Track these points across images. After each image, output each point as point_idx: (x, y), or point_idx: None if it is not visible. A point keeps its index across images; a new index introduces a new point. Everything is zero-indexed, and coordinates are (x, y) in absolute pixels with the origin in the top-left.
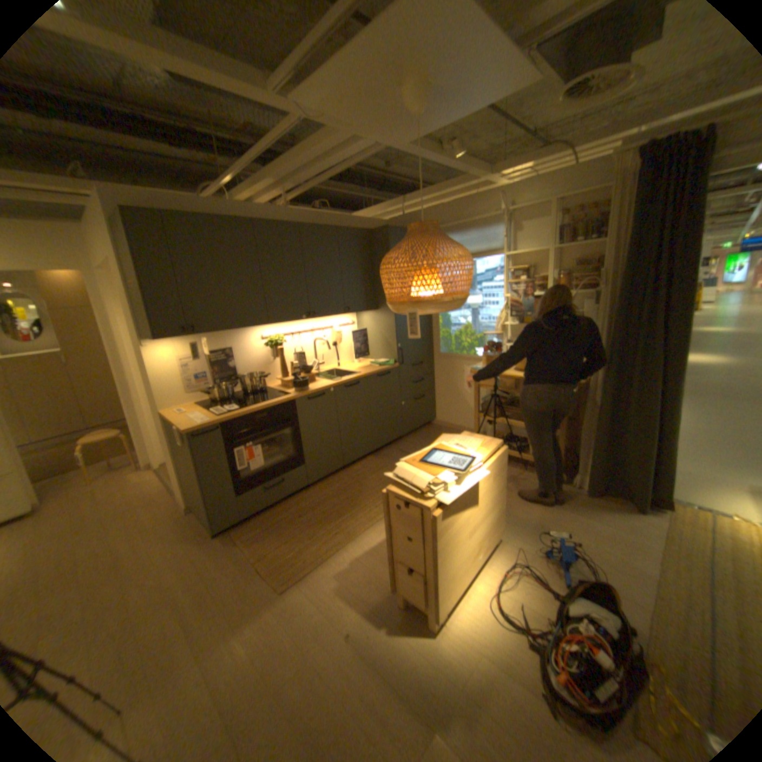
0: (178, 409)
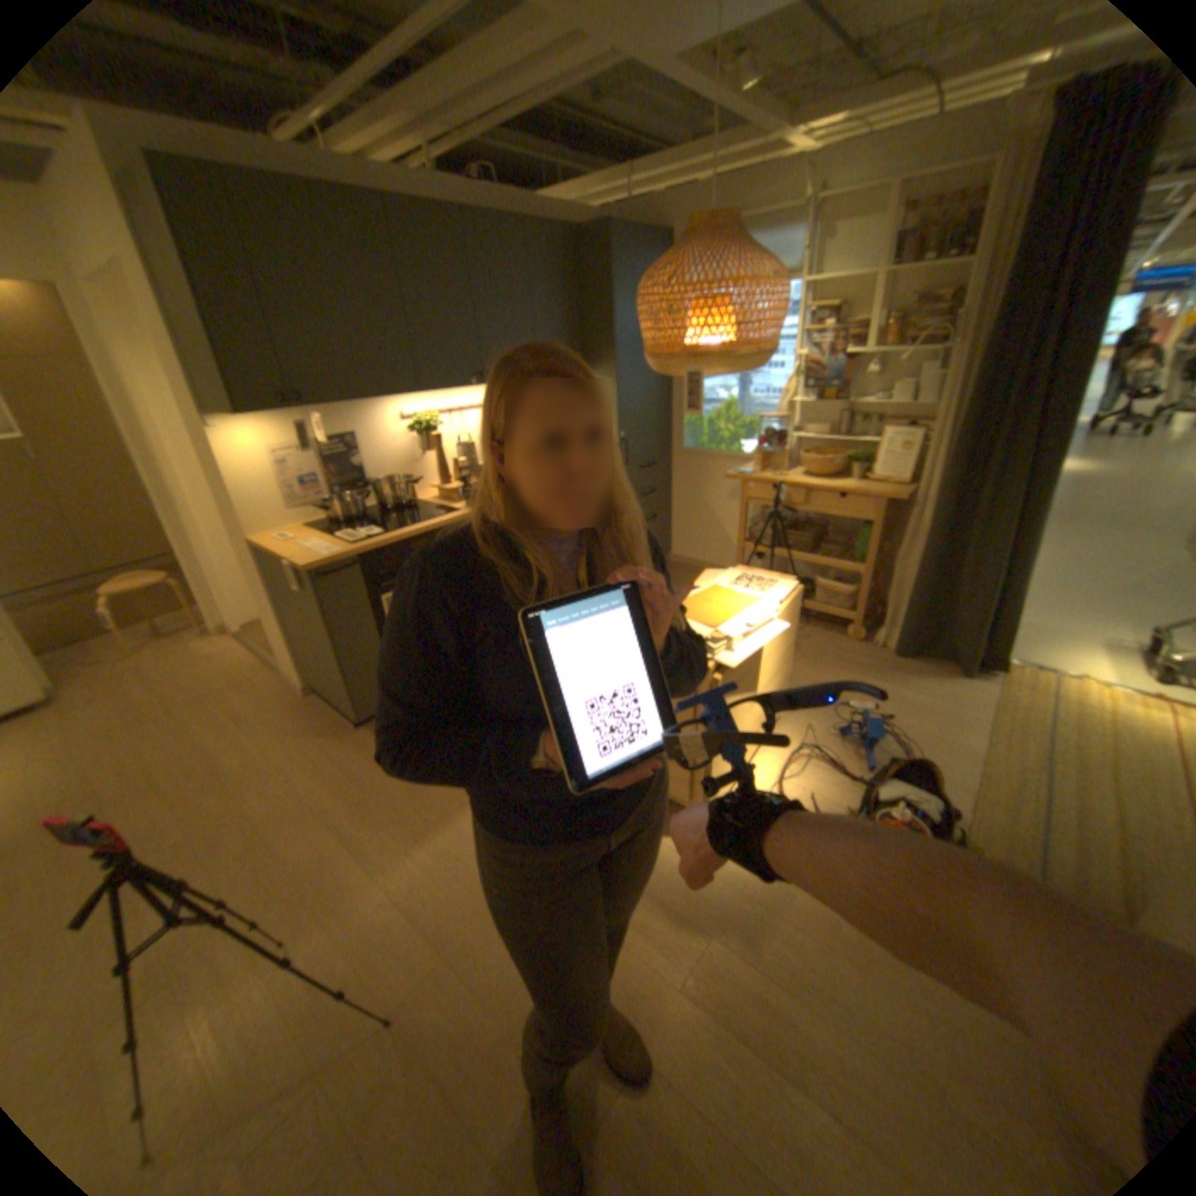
0: (280, 534)
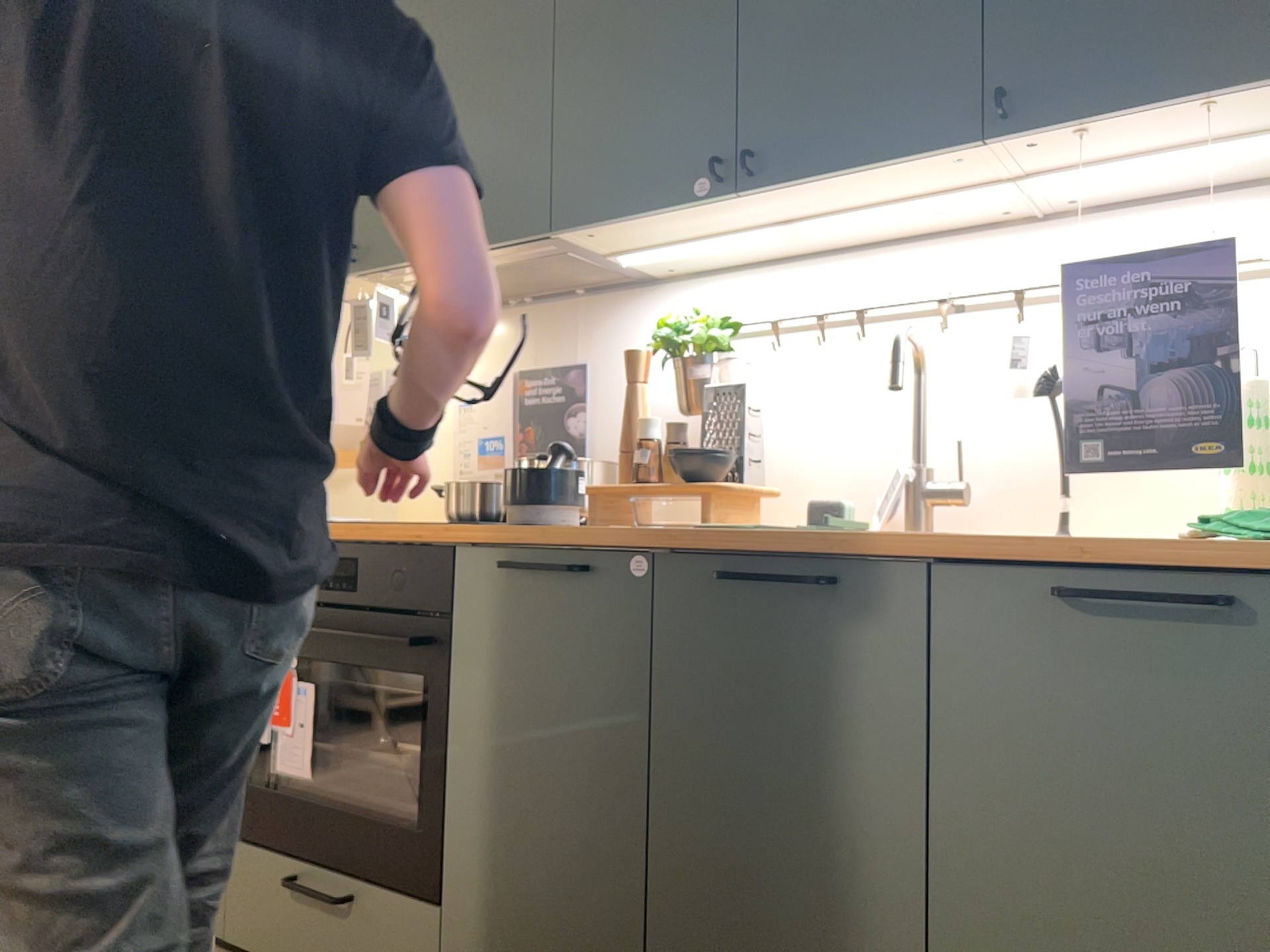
0: None
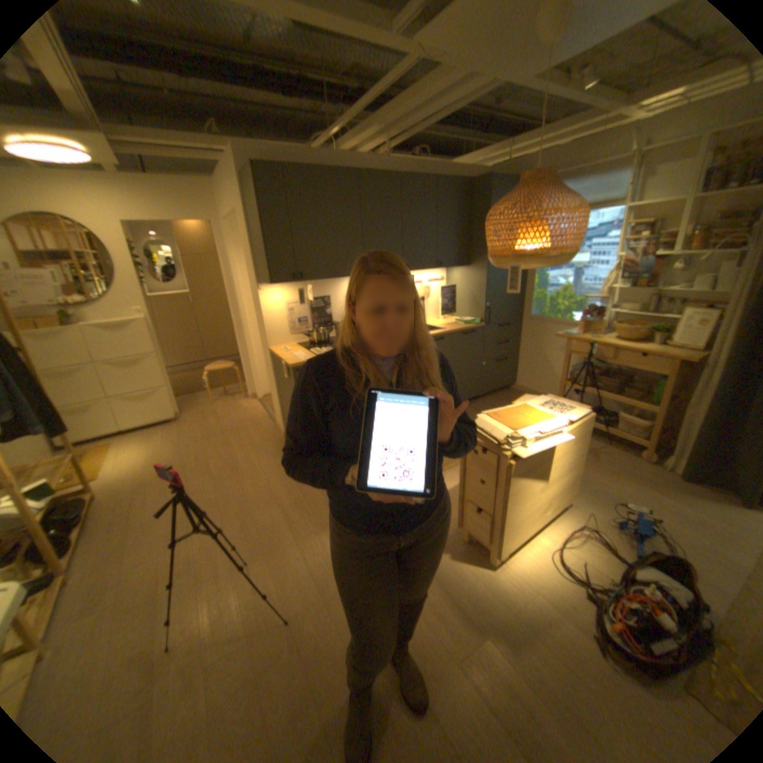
0: (284, 347)
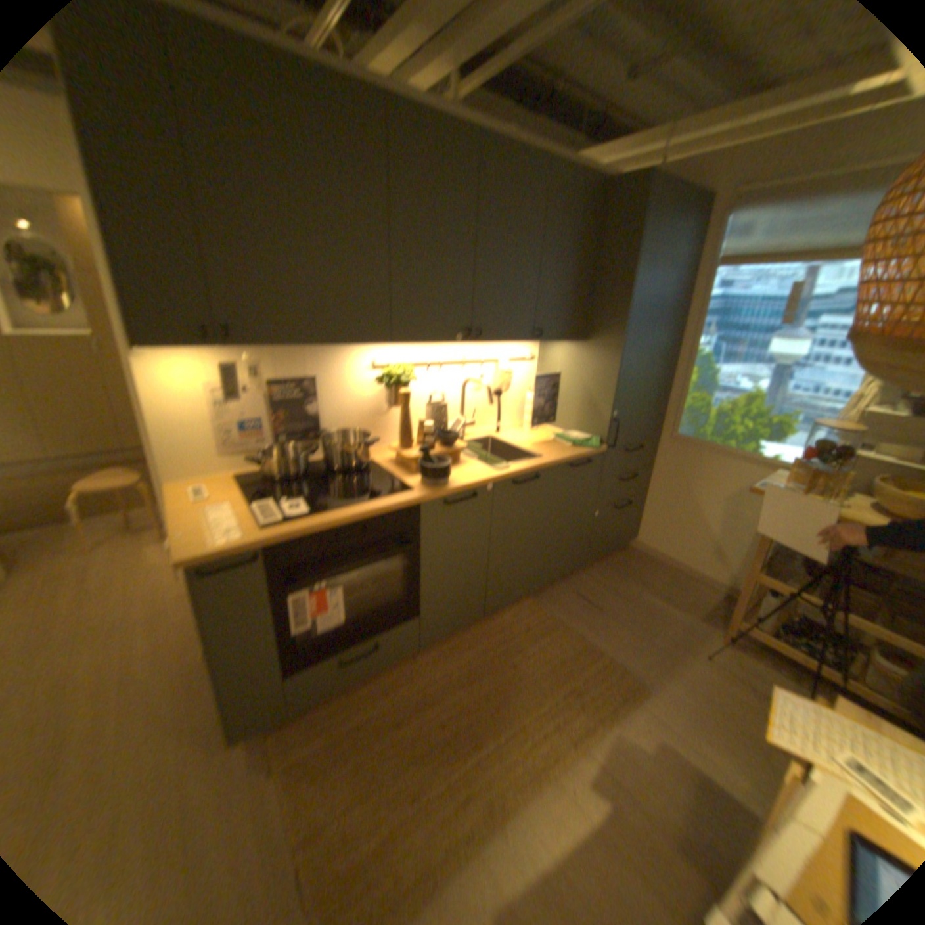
0: (200, 488)
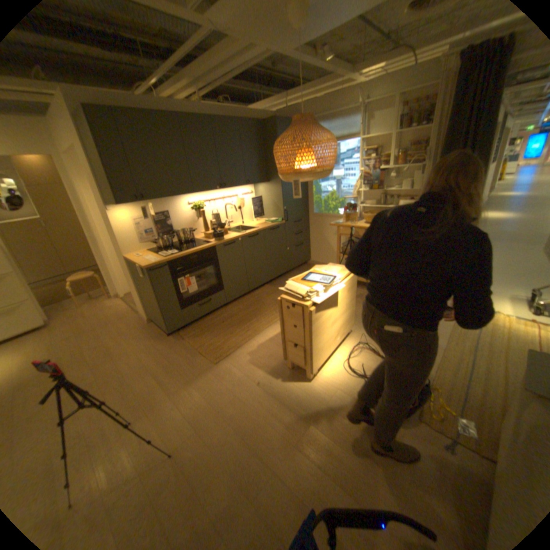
0: (136, 254)
